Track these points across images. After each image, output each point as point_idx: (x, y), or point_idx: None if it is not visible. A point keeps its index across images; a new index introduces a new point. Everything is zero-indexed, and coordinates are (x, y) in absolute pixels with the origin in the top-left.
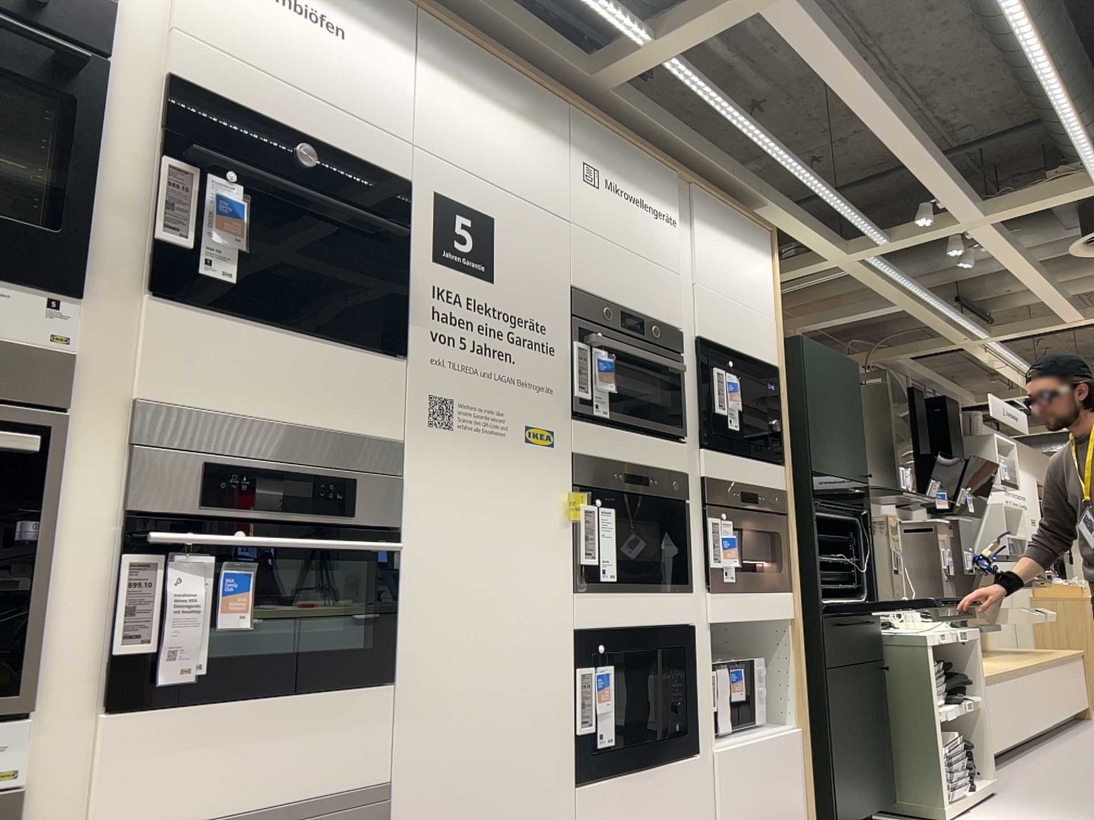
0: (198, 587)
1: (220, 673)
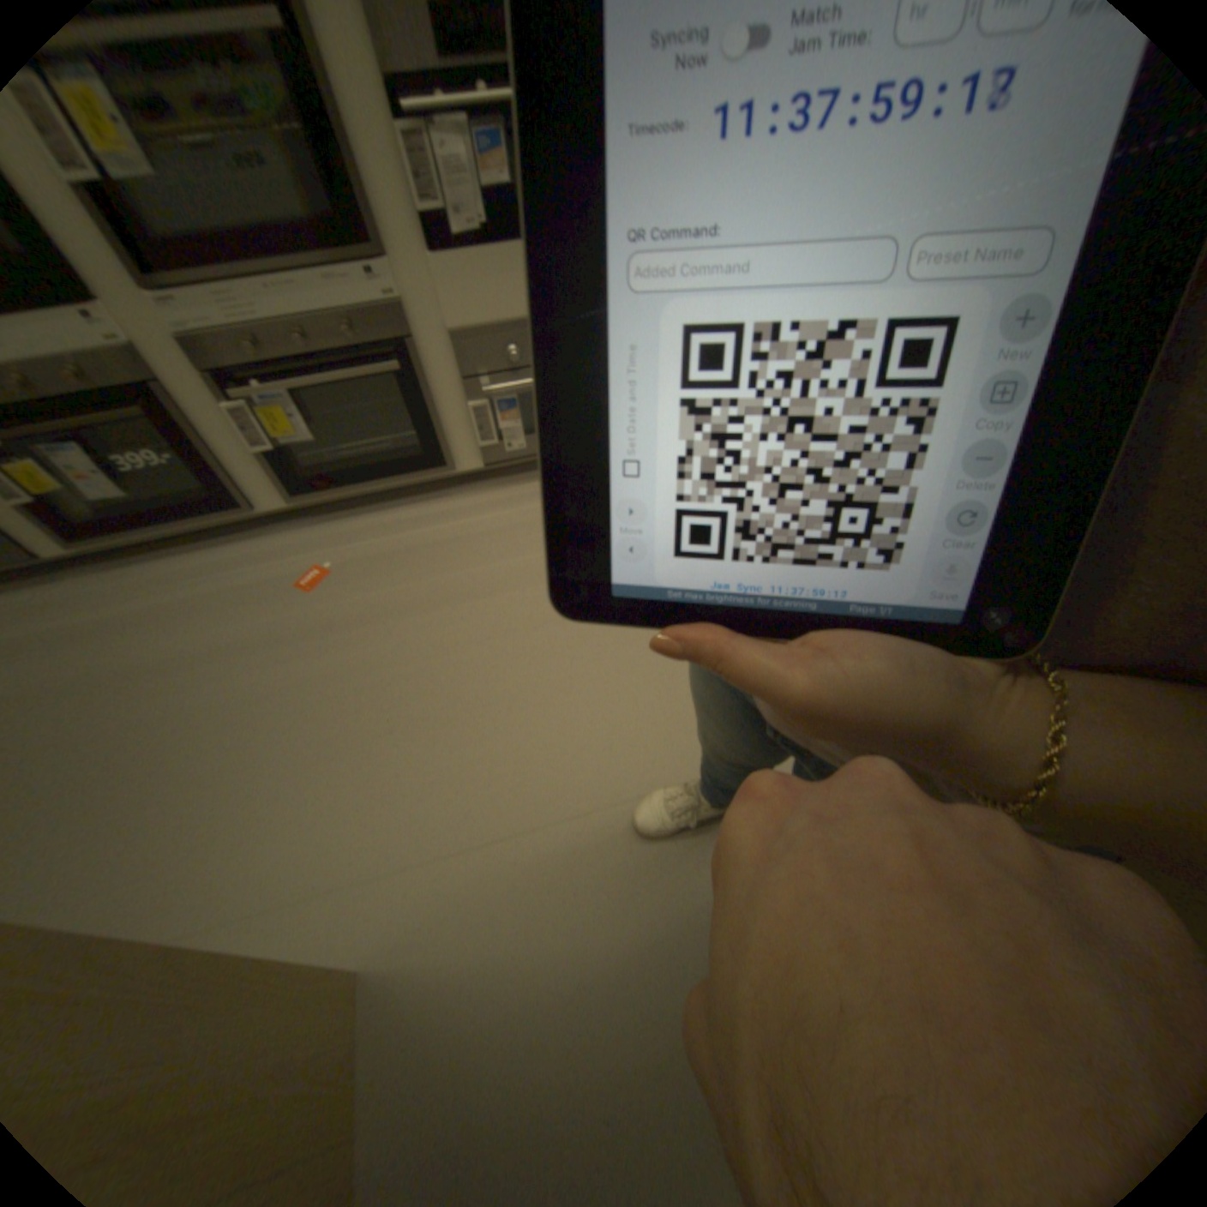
0: (457, 144)
1: (494, 217)
